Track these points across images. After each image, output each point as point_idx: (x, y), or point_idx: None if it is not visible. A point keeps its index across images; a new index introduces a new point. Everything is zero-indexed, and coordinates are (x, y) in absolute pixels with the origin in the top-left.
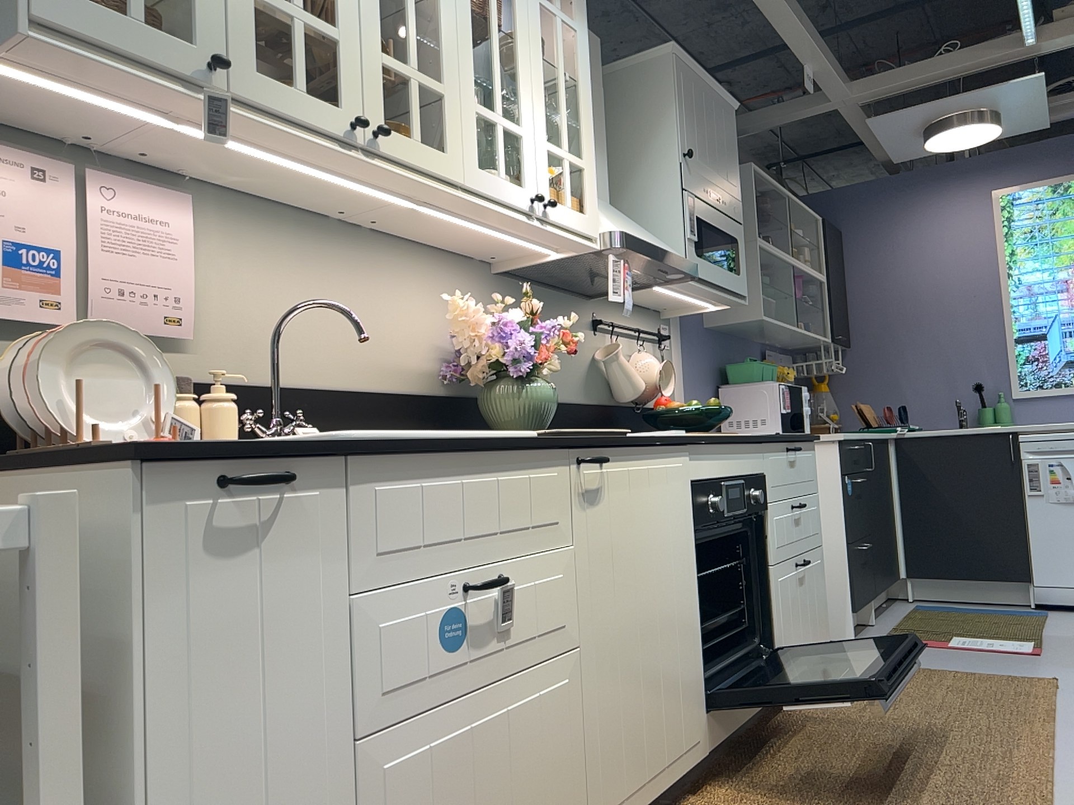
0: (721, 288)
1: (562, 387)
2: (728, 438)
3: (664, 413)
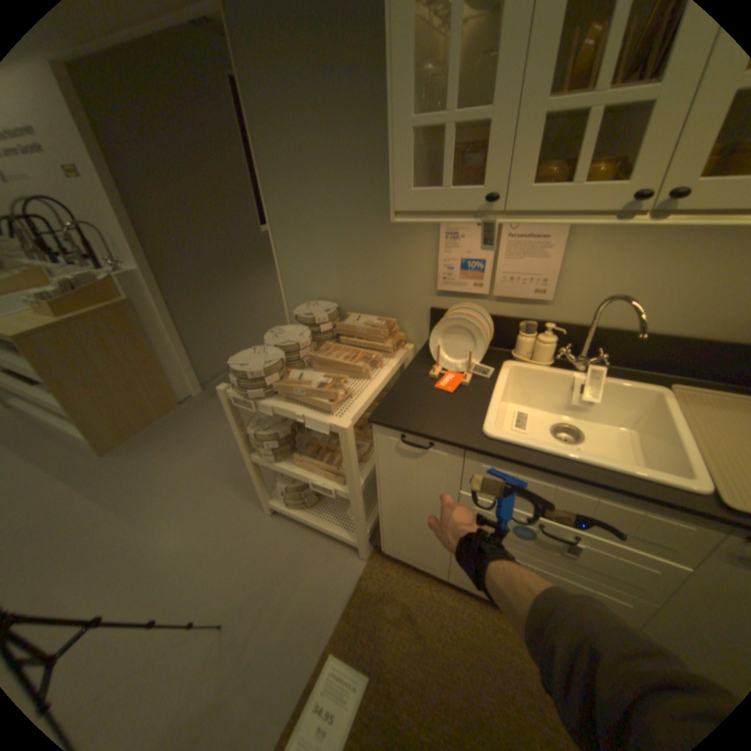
0: None
1: None
2: None
3: None
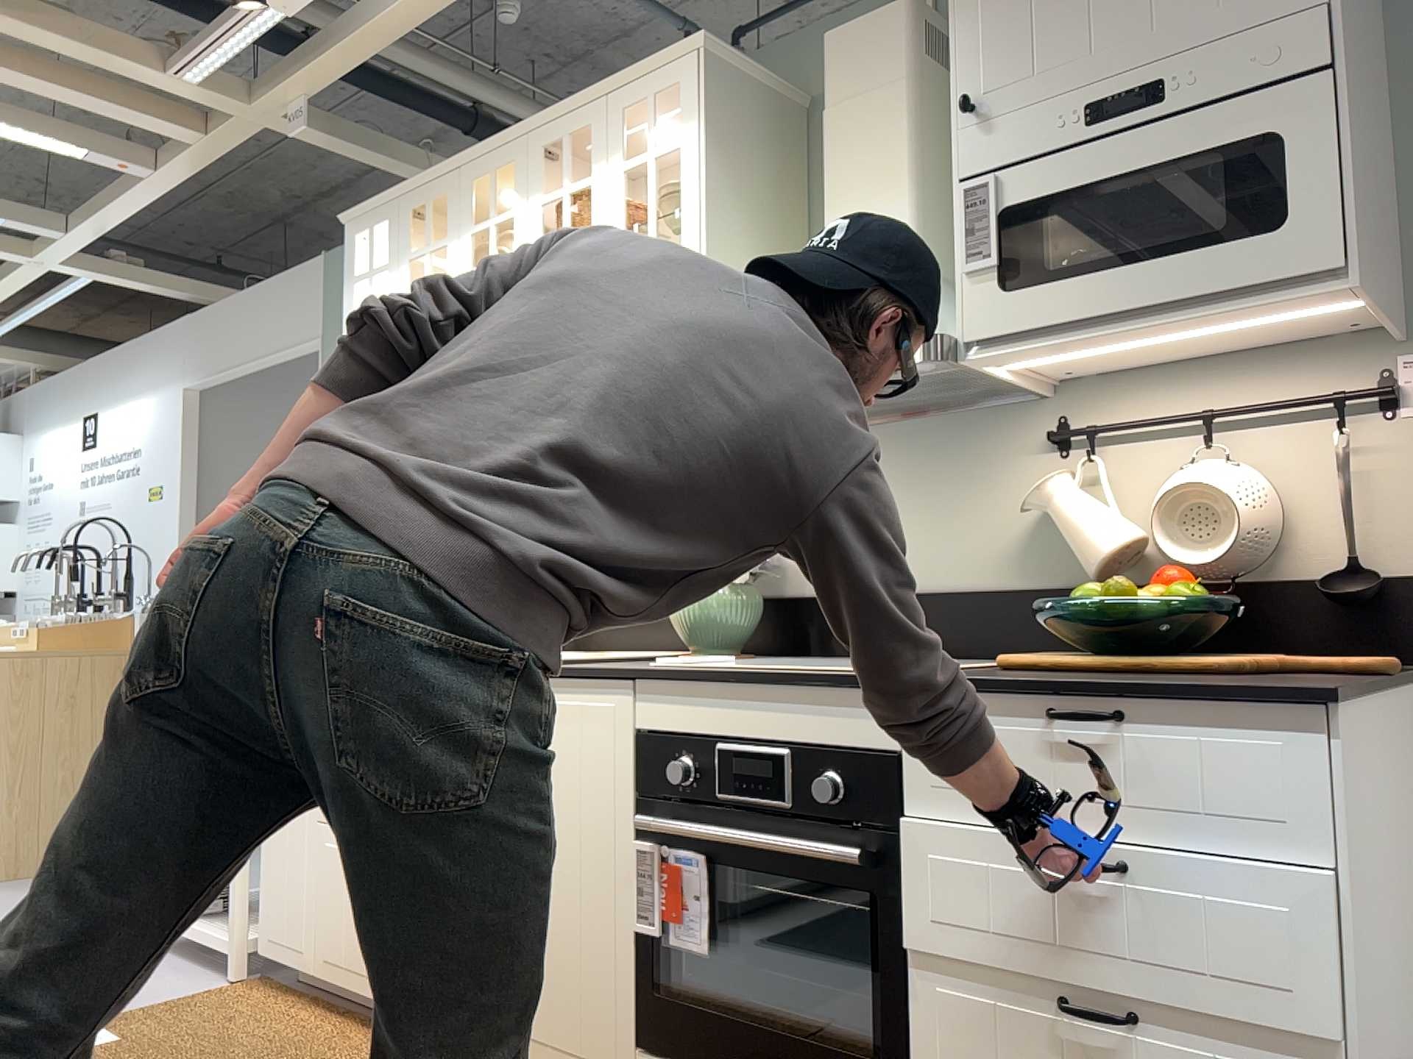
0: (1162, 305)
1: (946, 567)
2: (725, 674)
3: (1079, 607)
